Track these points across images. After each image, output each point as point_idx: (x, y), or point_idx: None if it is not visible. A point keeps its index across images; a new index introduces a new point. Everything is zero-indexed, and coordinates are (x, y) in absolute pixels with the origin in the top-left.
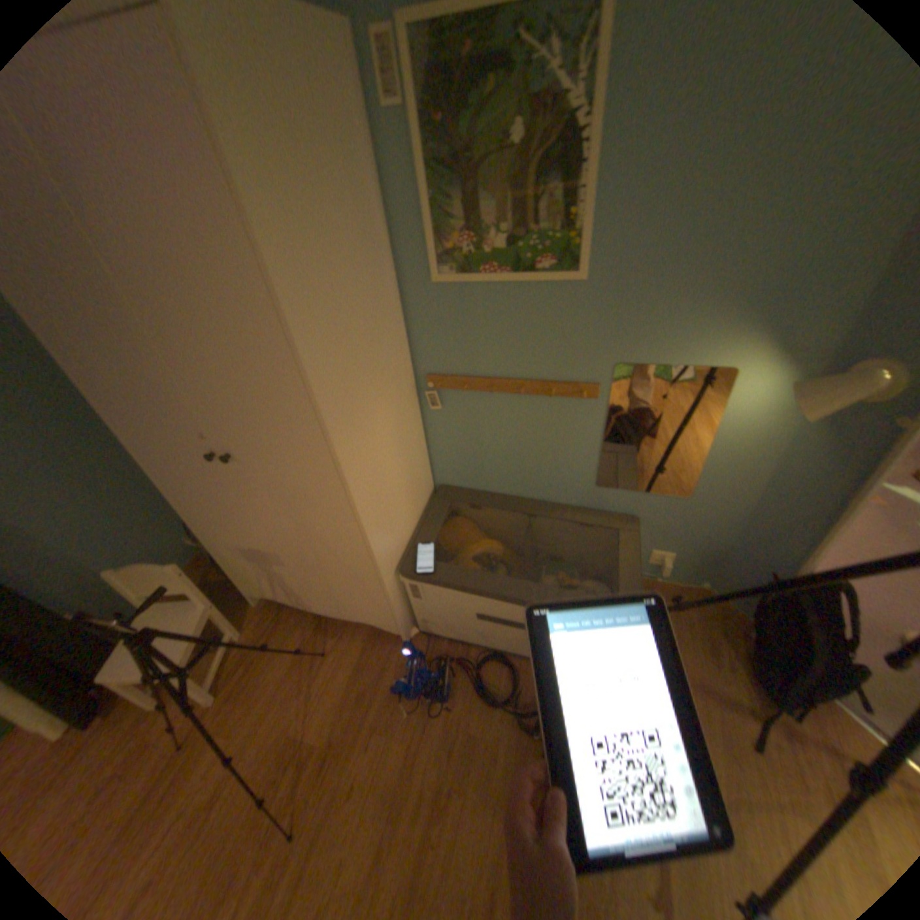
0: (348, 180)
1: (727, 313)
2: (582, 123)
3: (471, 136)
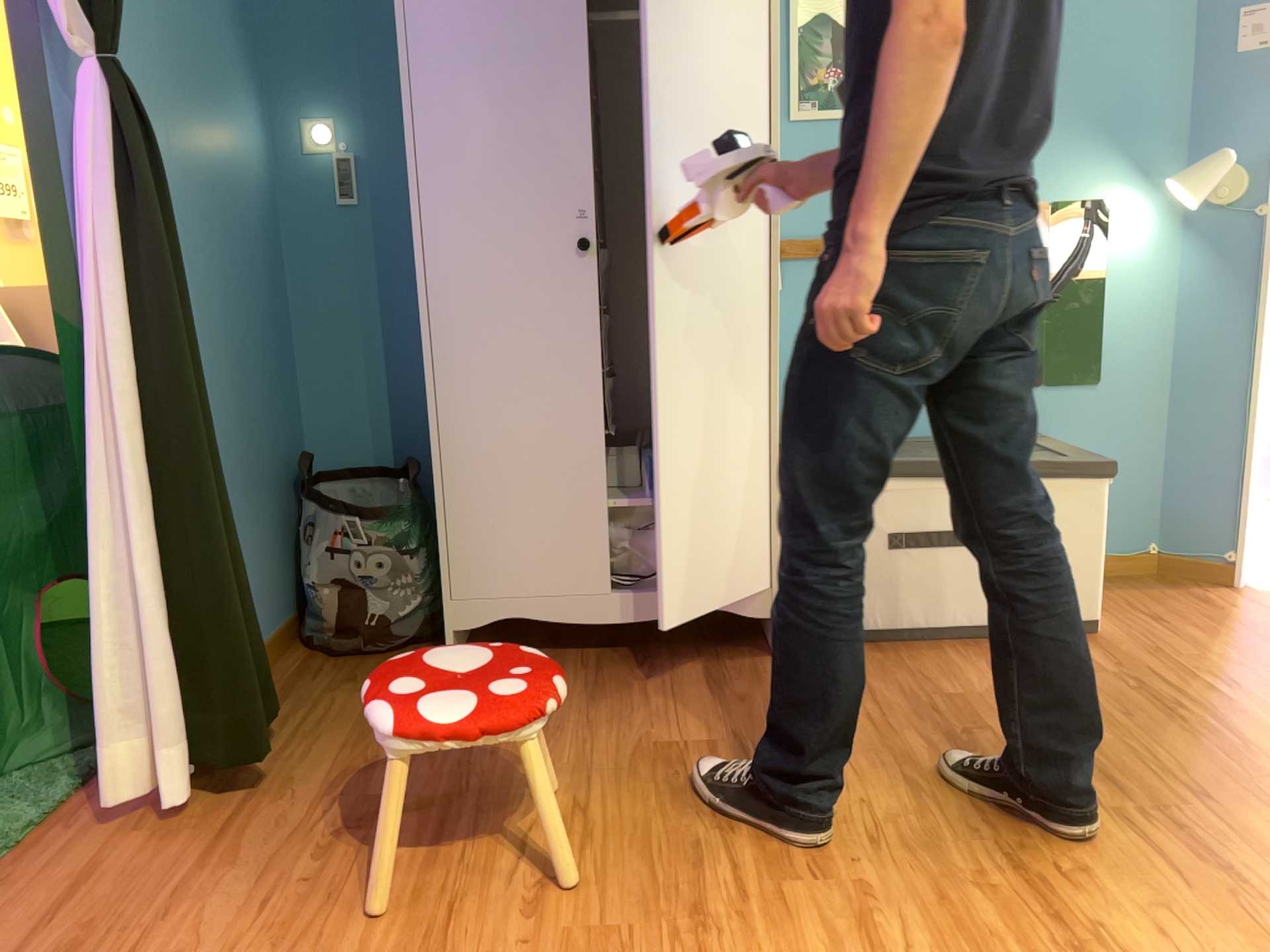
0: None
1: (1084, 141)
2: None
3: None
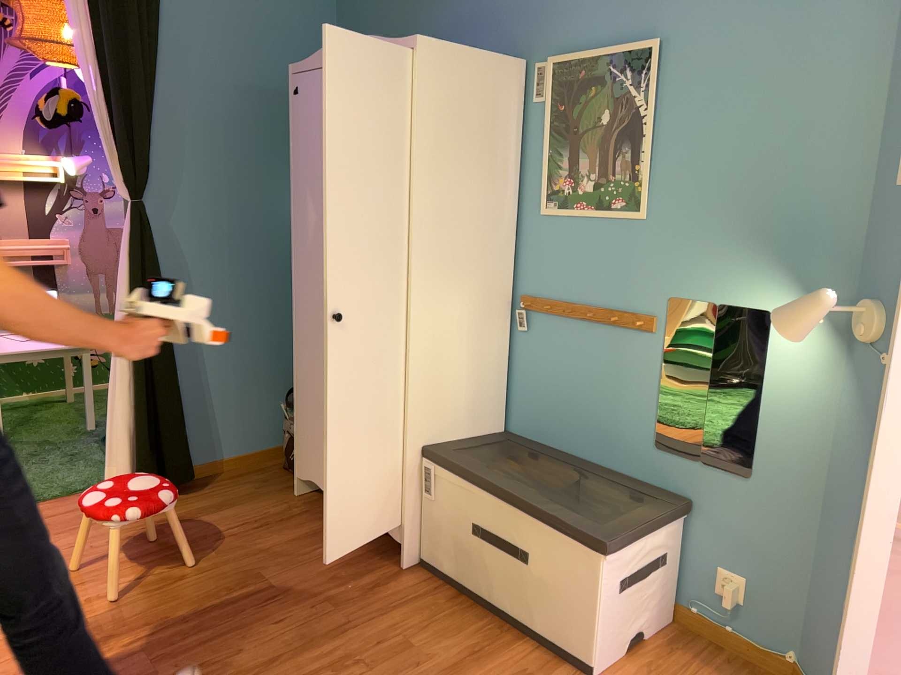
0: (491, 133)
1: (752, 254)
2: (641, 113)
3: (578, 118)
